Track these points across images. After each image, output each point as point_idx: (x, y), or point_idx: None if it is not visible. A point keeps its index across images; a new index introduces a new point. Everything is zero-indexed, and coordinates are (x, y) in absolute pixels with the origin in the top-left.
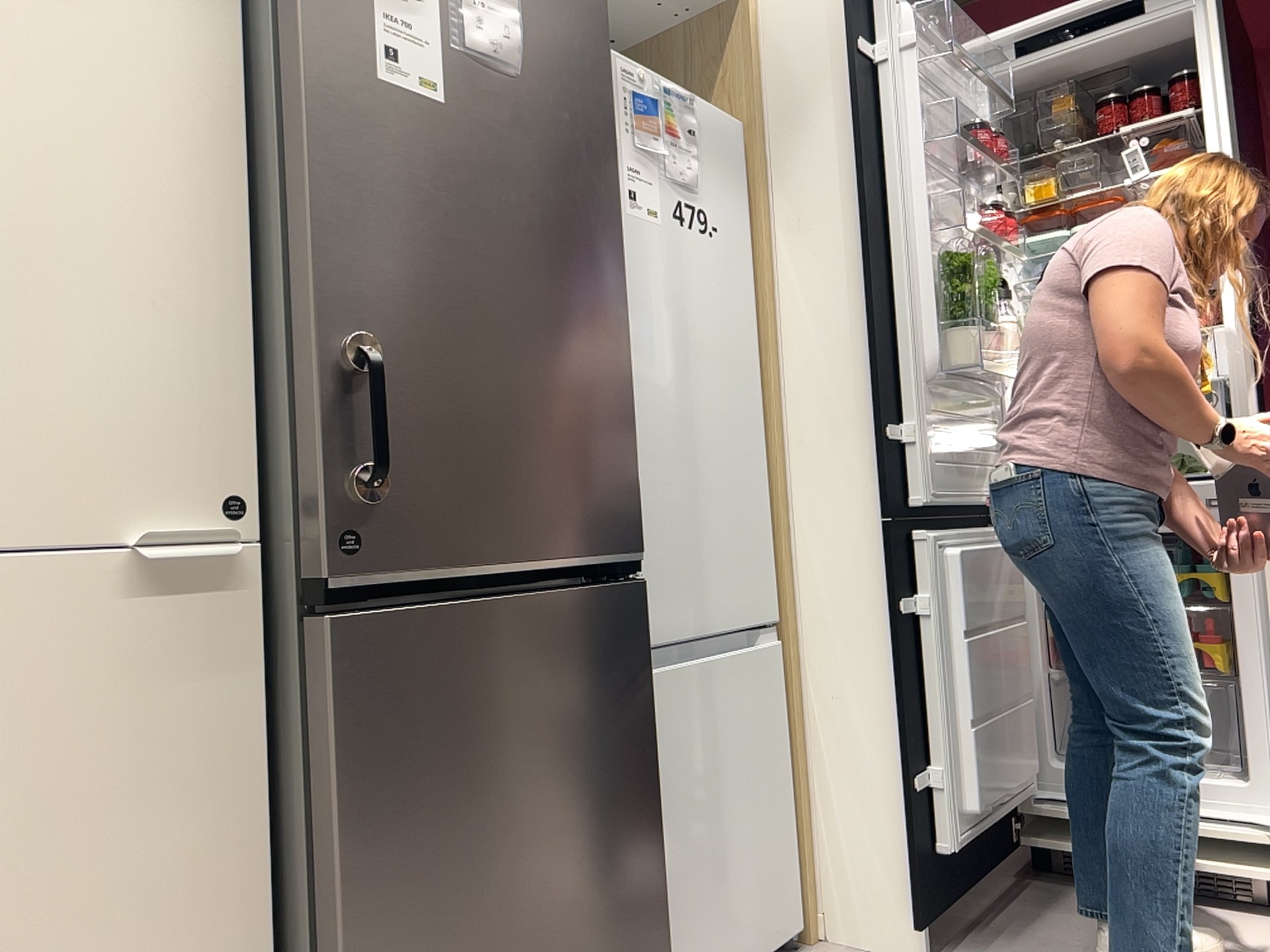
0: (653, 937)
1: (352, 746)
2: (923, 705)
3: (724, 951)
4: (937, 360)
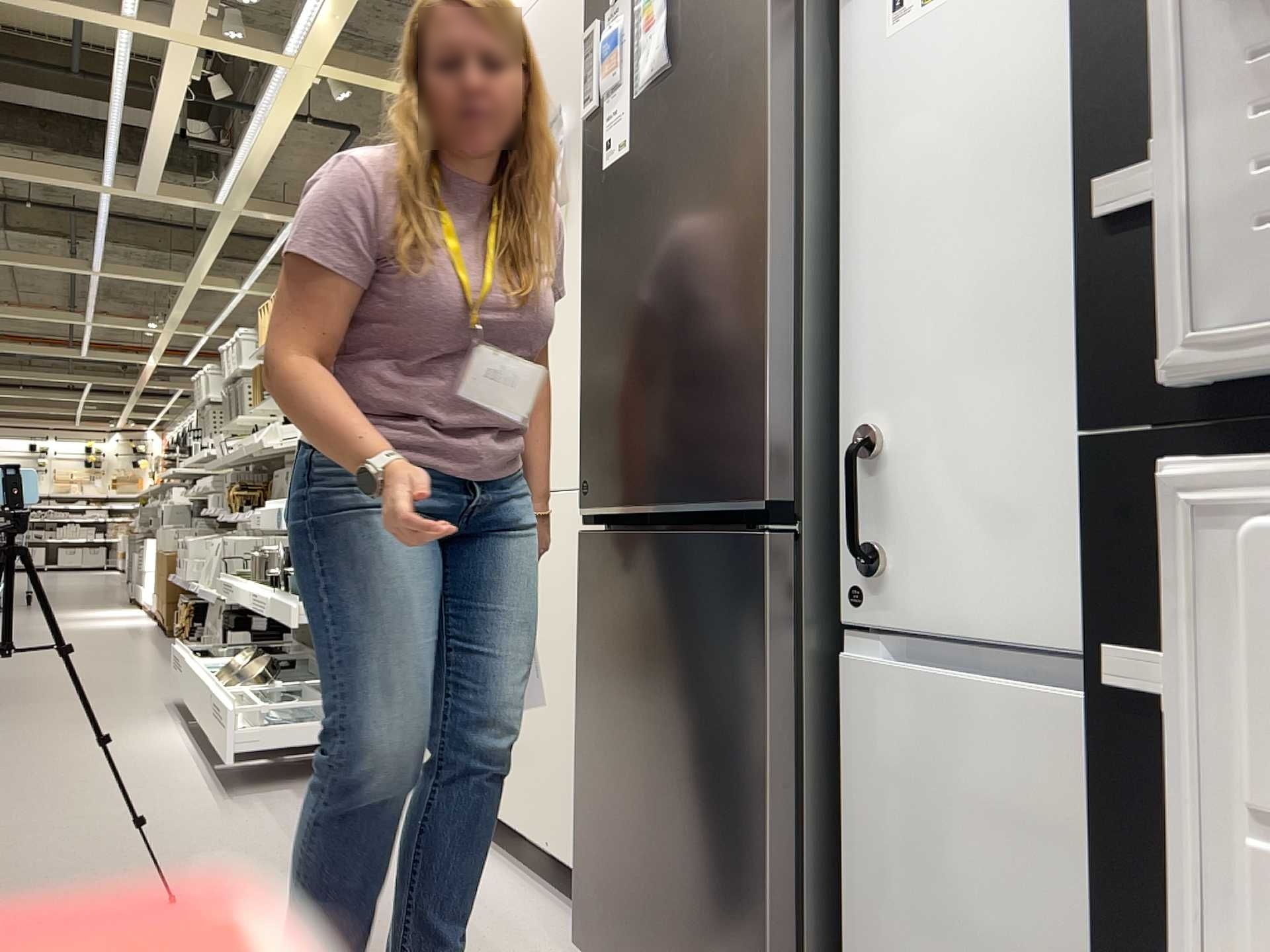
0: (770, 946)
1: (584, 615)
2: None
3: None
4: None
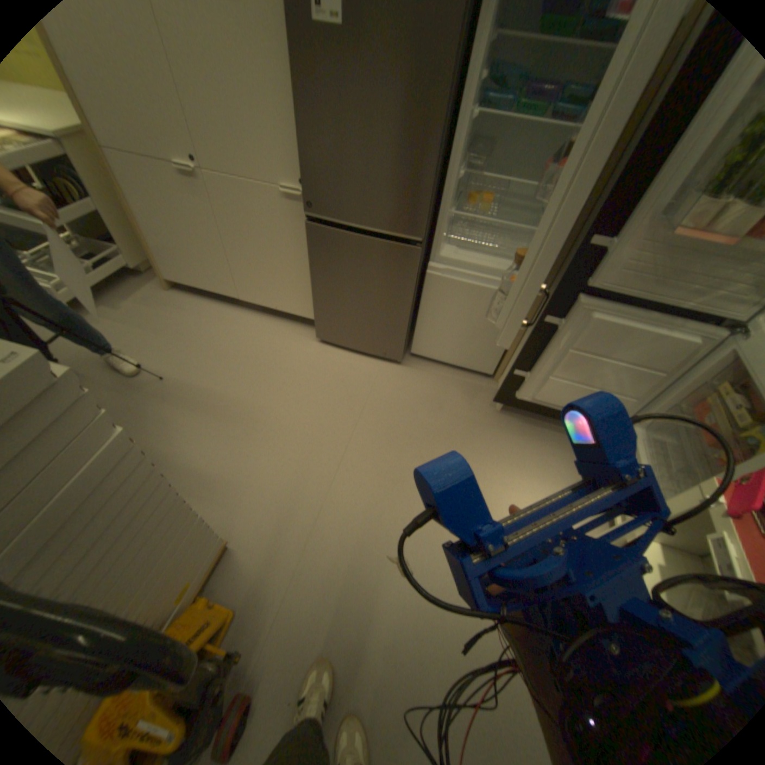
0: (401, 334)
1: (313, 251)
2: (538, 354)
3: (447, 356)
4: (662, 208)
